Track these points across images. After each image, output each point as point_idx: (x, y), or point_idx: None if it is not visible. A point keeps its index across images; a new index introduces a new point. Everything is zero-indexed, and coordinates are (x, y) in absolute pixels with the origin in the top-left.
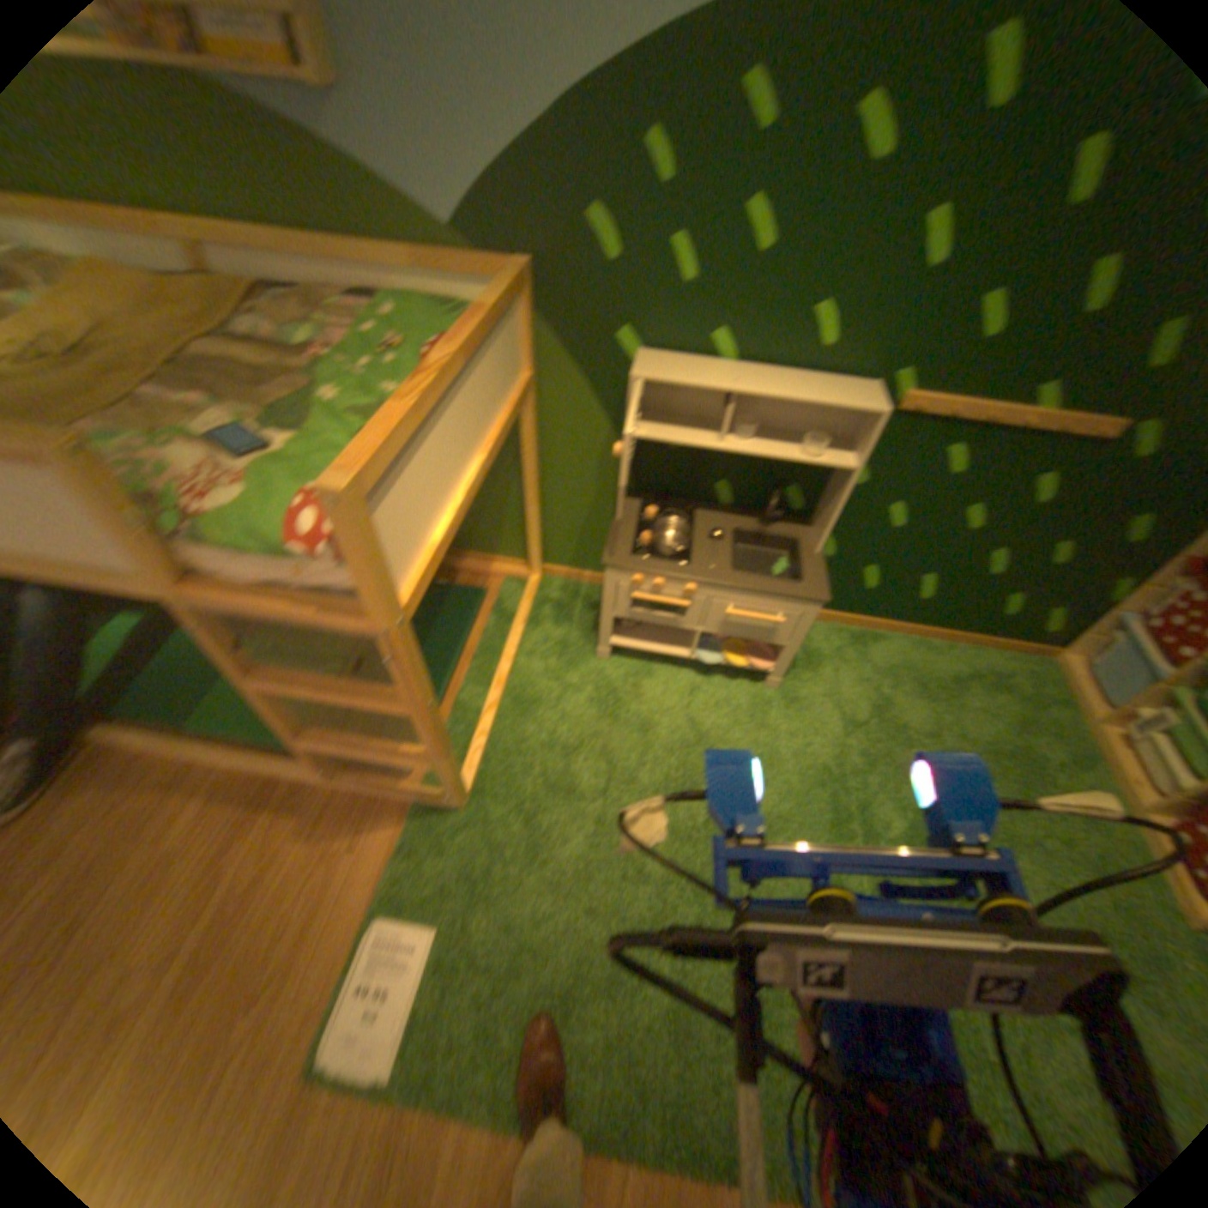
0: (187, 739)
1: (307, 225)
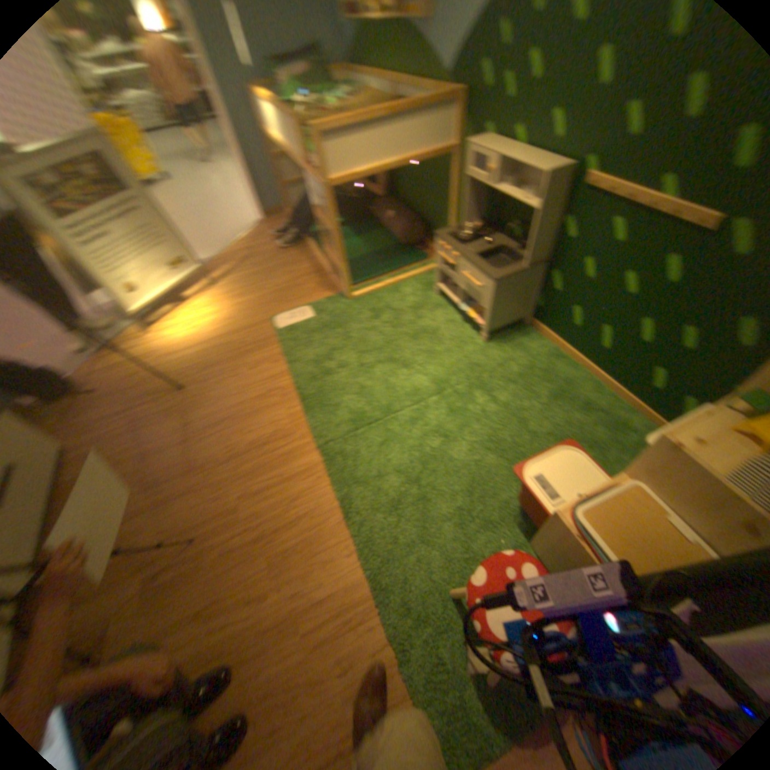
0: (319, 251)
1: (417, 76)
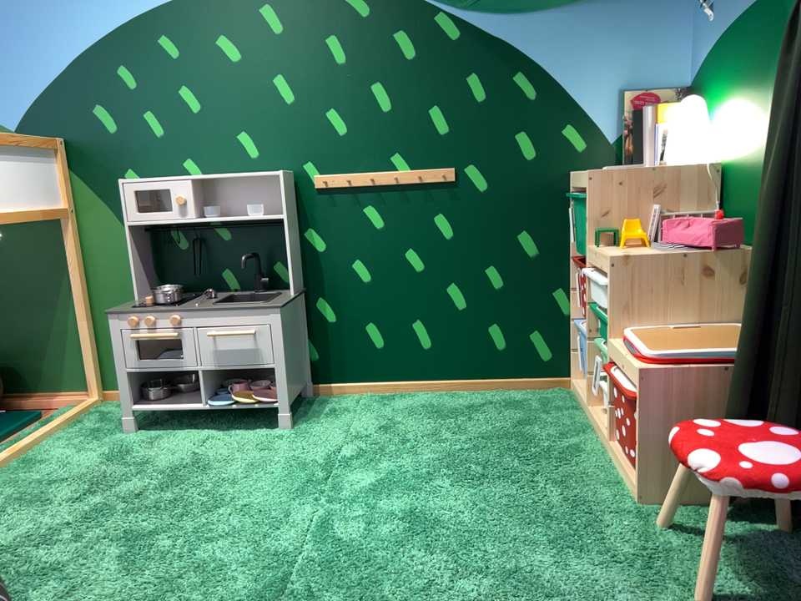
0: None
1: None
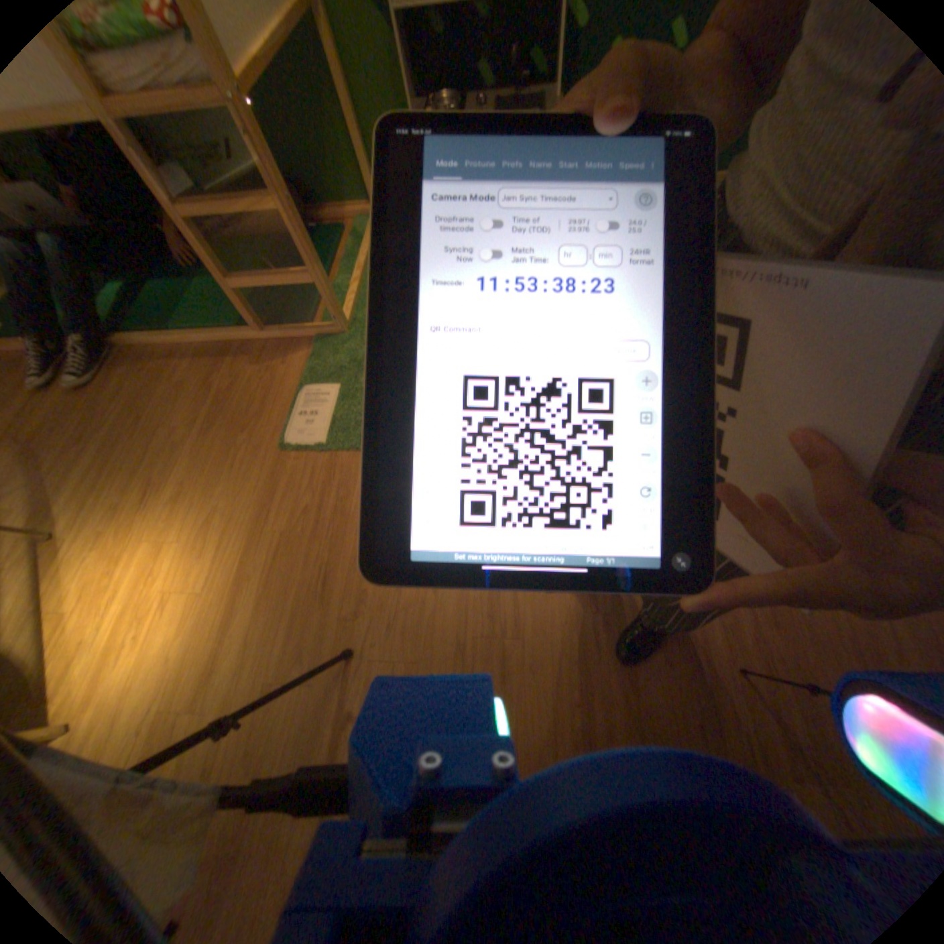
0: (169, 327)
1: None
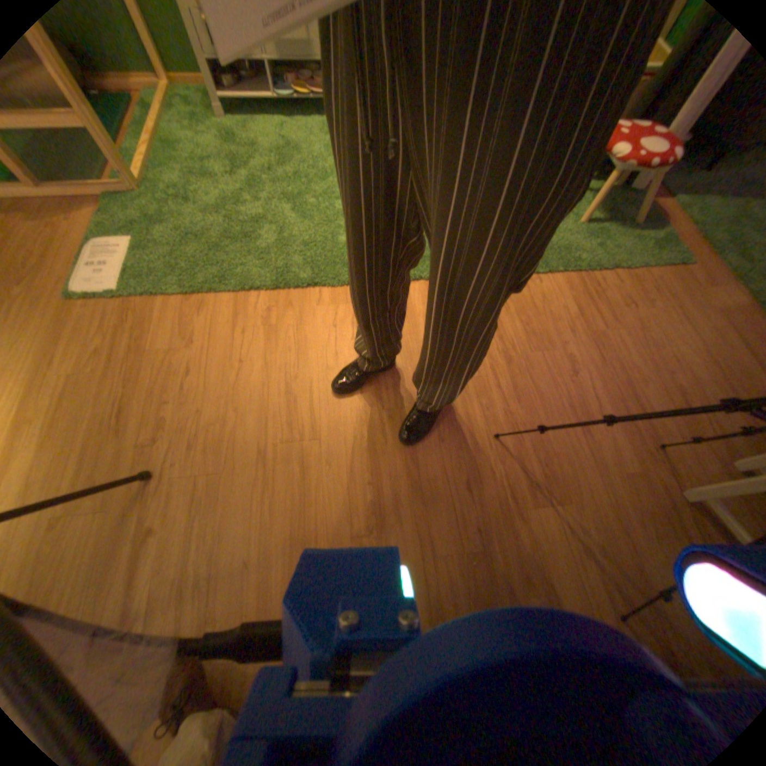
0: None
1: None
